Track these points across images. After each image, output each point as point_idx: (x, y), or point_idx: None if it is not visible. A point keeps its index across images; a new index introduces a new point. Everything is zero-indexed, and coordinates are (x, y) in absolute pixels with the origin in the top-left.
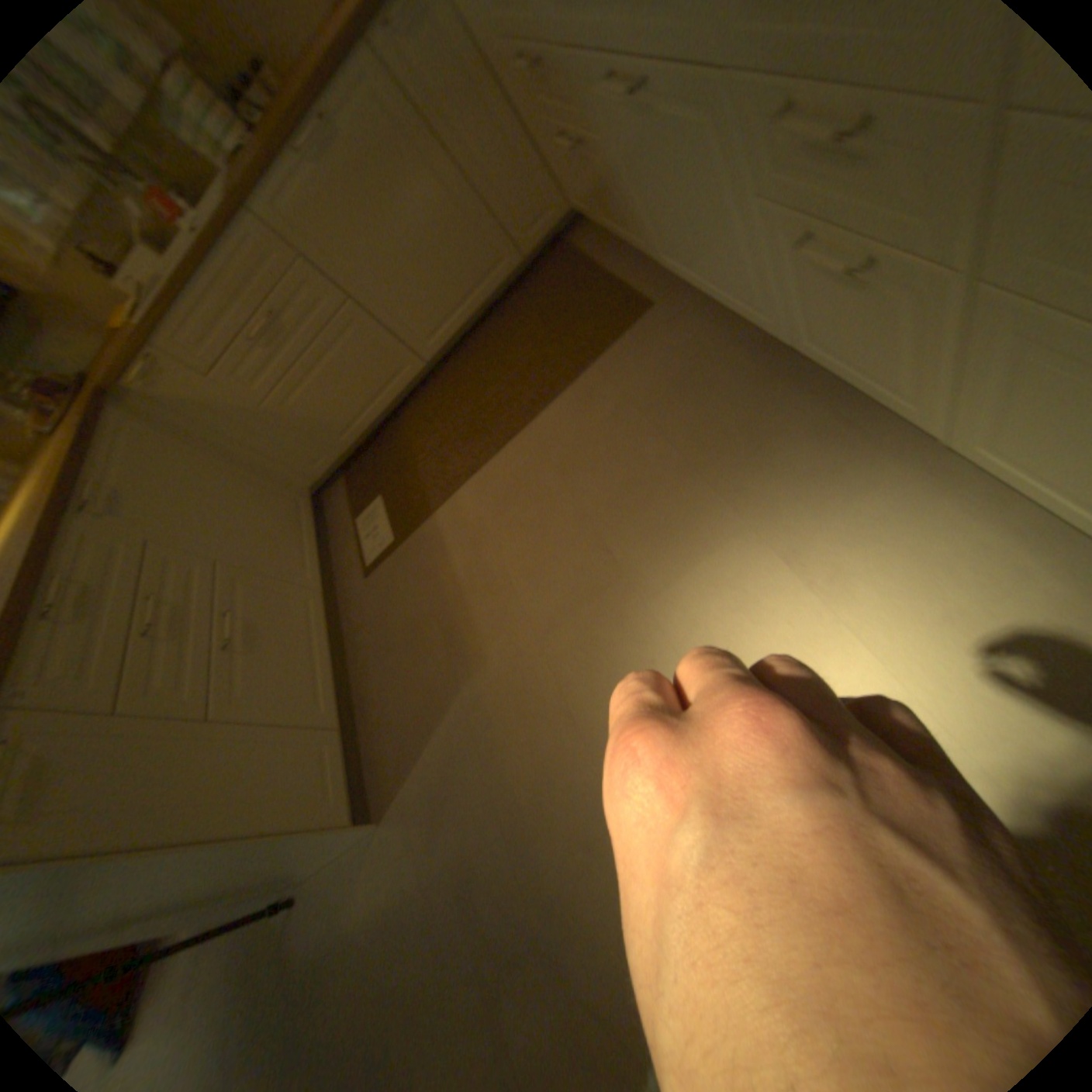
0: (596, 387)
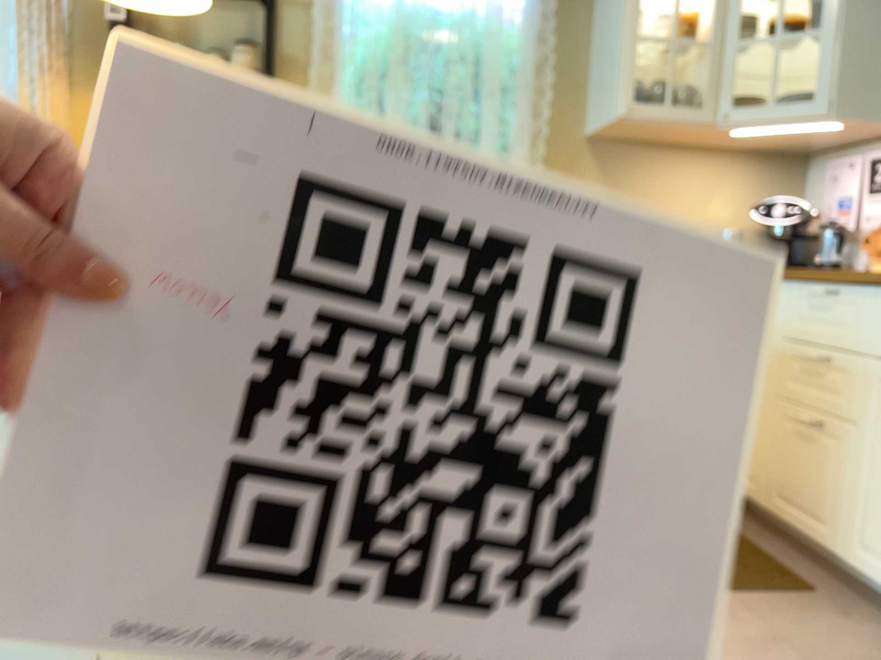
0: (736, 618)
